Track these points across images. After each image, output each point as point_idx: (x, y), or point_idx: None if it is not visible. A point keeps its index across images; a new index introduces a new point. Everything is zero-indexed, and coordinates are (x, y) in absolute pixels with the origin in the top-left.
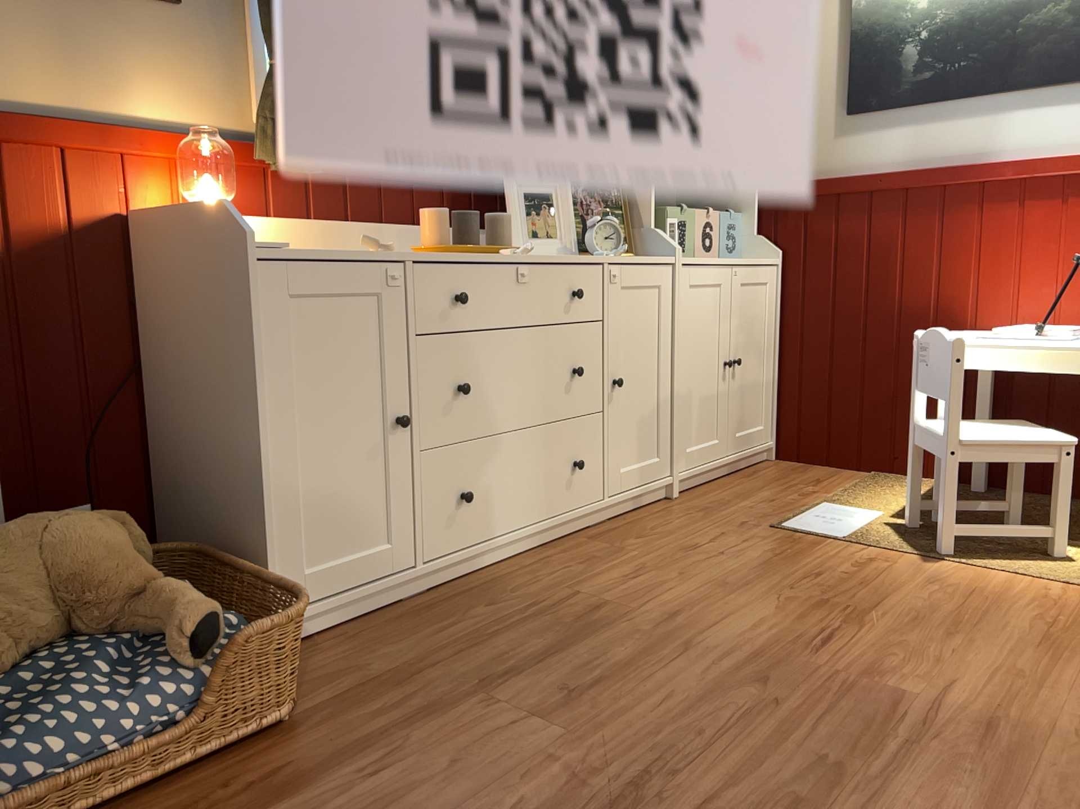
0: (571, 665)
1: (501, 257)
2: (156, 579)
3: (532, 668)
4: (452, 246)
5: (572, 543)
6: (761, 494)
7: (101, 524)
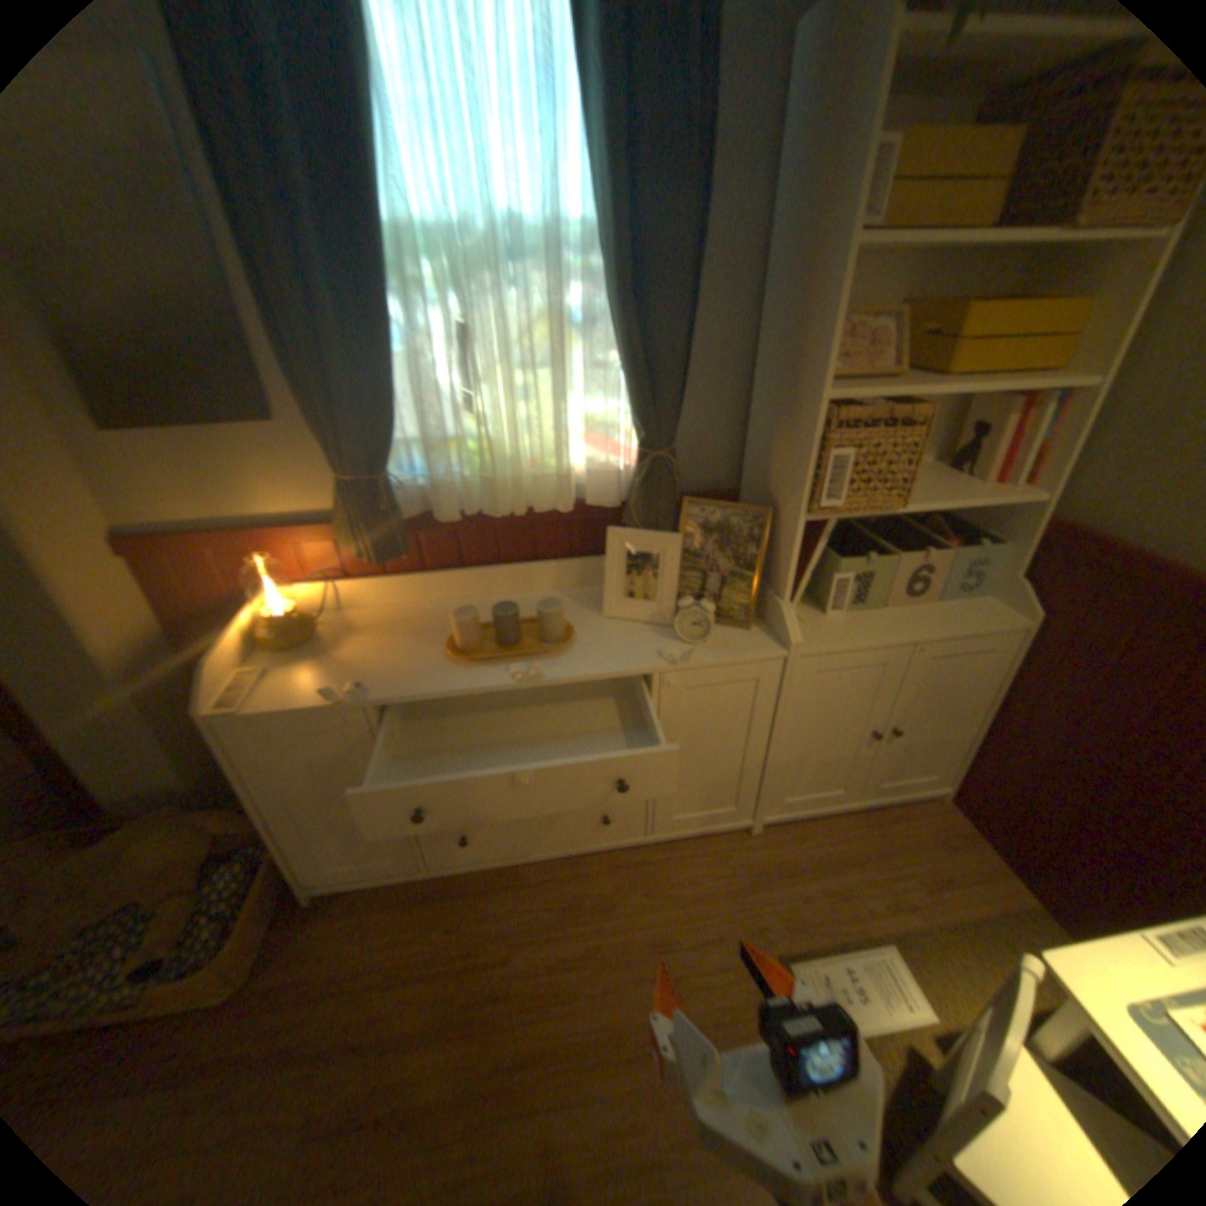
0: (390, 1078)
1: (497, 683)
2: (186, 888)
3: (371, 1057)
4: (461, 659)
5: (593, 867)
6: (848, 879)
7: (165, 845)
